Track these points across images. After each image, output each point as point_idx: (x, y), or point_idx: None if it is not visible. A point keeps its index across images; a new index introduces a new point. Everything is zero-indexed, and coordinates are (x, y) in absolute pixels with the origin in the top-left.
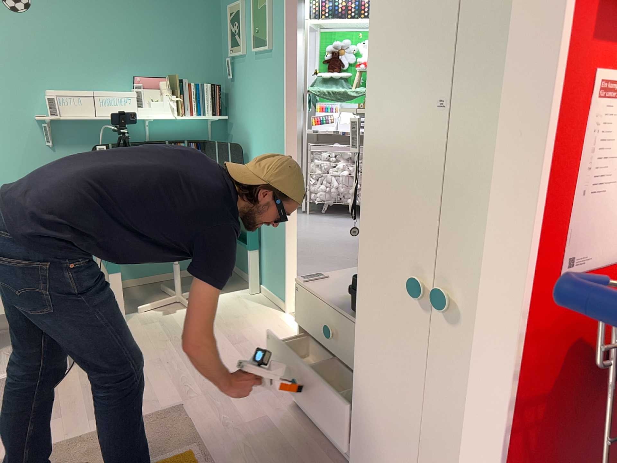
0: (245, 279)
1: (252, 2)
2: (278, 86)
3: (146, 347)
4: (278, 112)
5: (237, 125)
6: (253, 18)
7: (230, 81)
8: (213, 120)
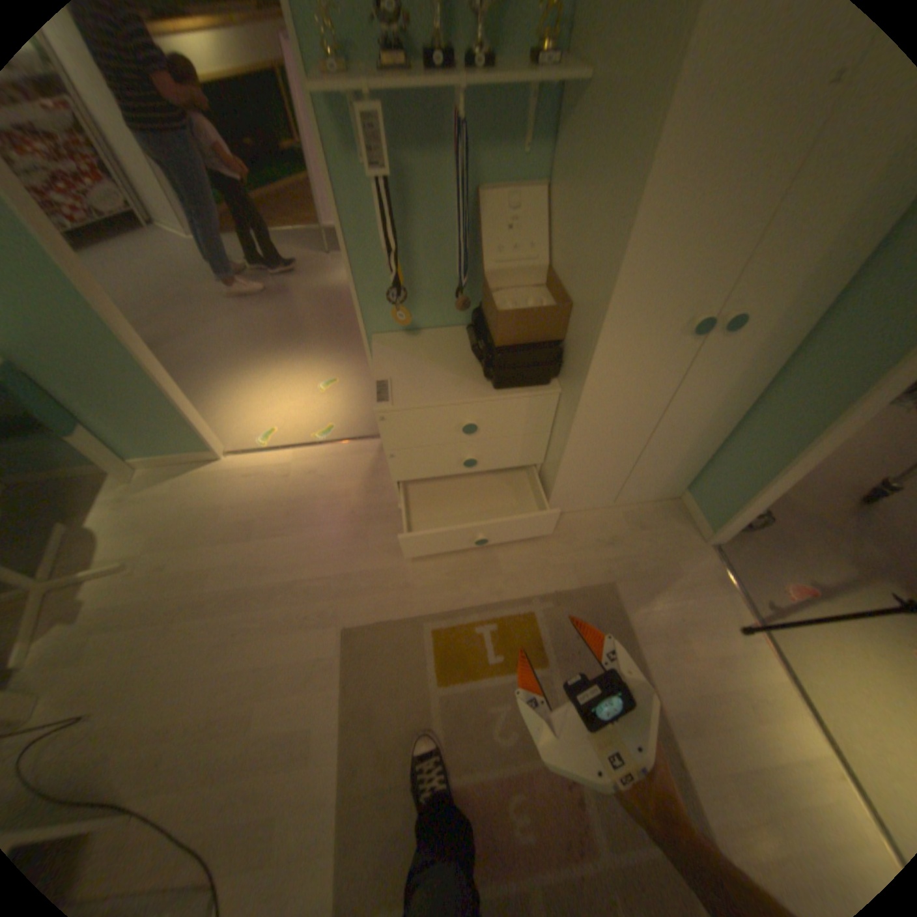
0: (72, 475)
1: None
2: None
3: (164, 662)
4: None
5: None
6: None
7: None
8: None
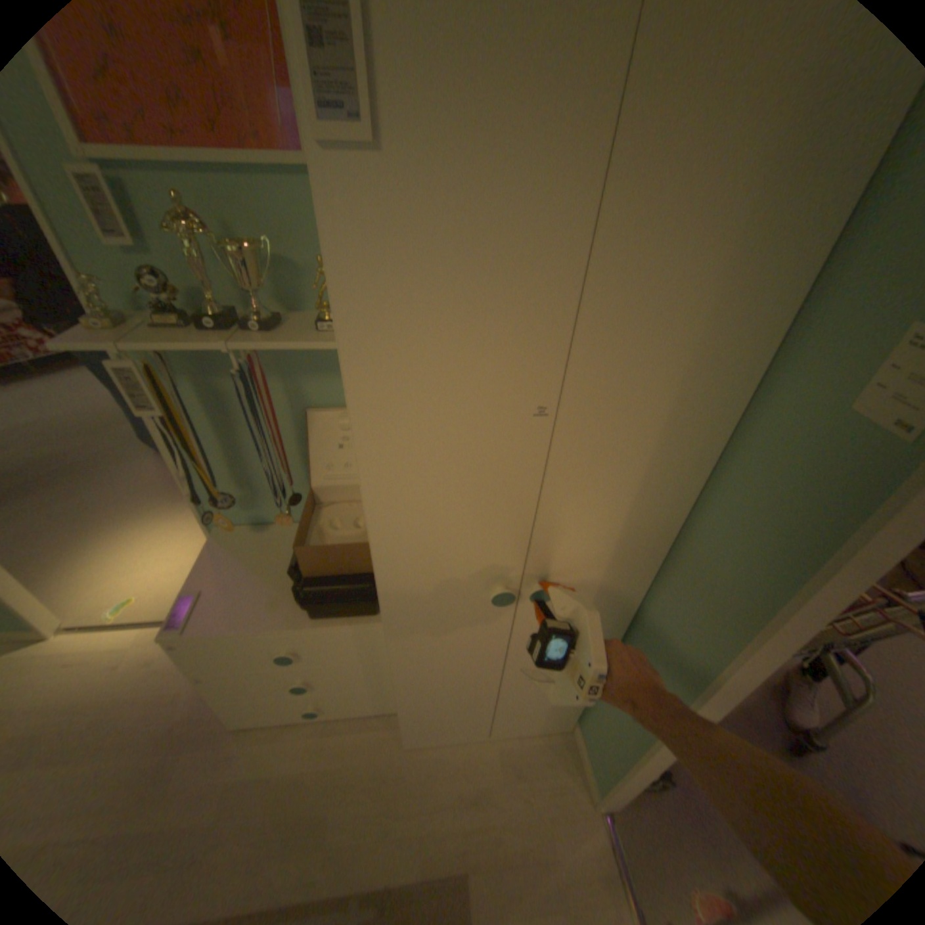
0: None
1: None
2: None
3: None
4: None
5: None
6: None
7: None
8: None
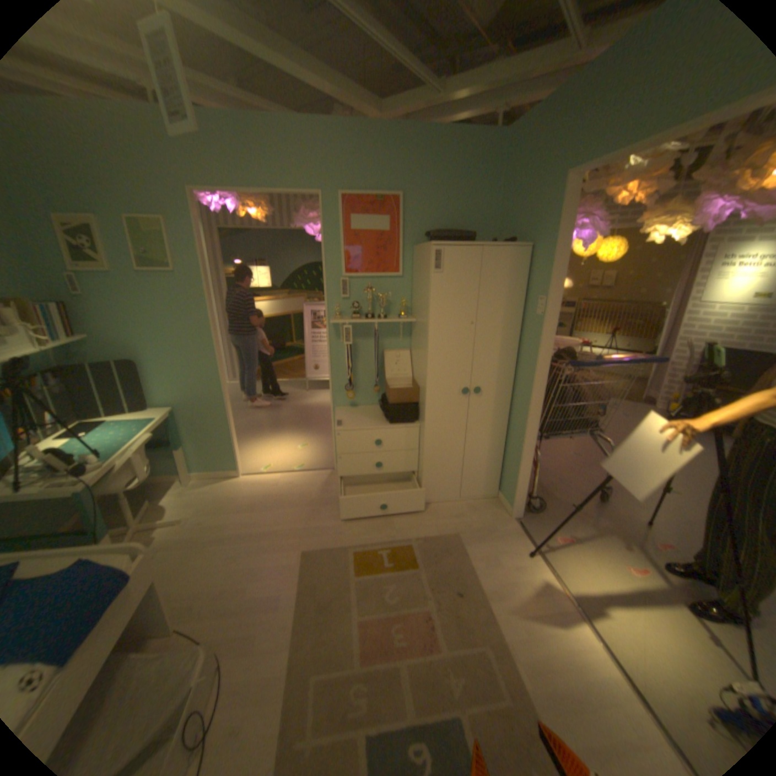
0: (154, 482)
1: (117, 220)
2: (192, 304)
3: (198, 565)
4: (197, 325)
5: (99, 341)
6: (131, 238)
7: (68, 296)
8: (62, 342)
